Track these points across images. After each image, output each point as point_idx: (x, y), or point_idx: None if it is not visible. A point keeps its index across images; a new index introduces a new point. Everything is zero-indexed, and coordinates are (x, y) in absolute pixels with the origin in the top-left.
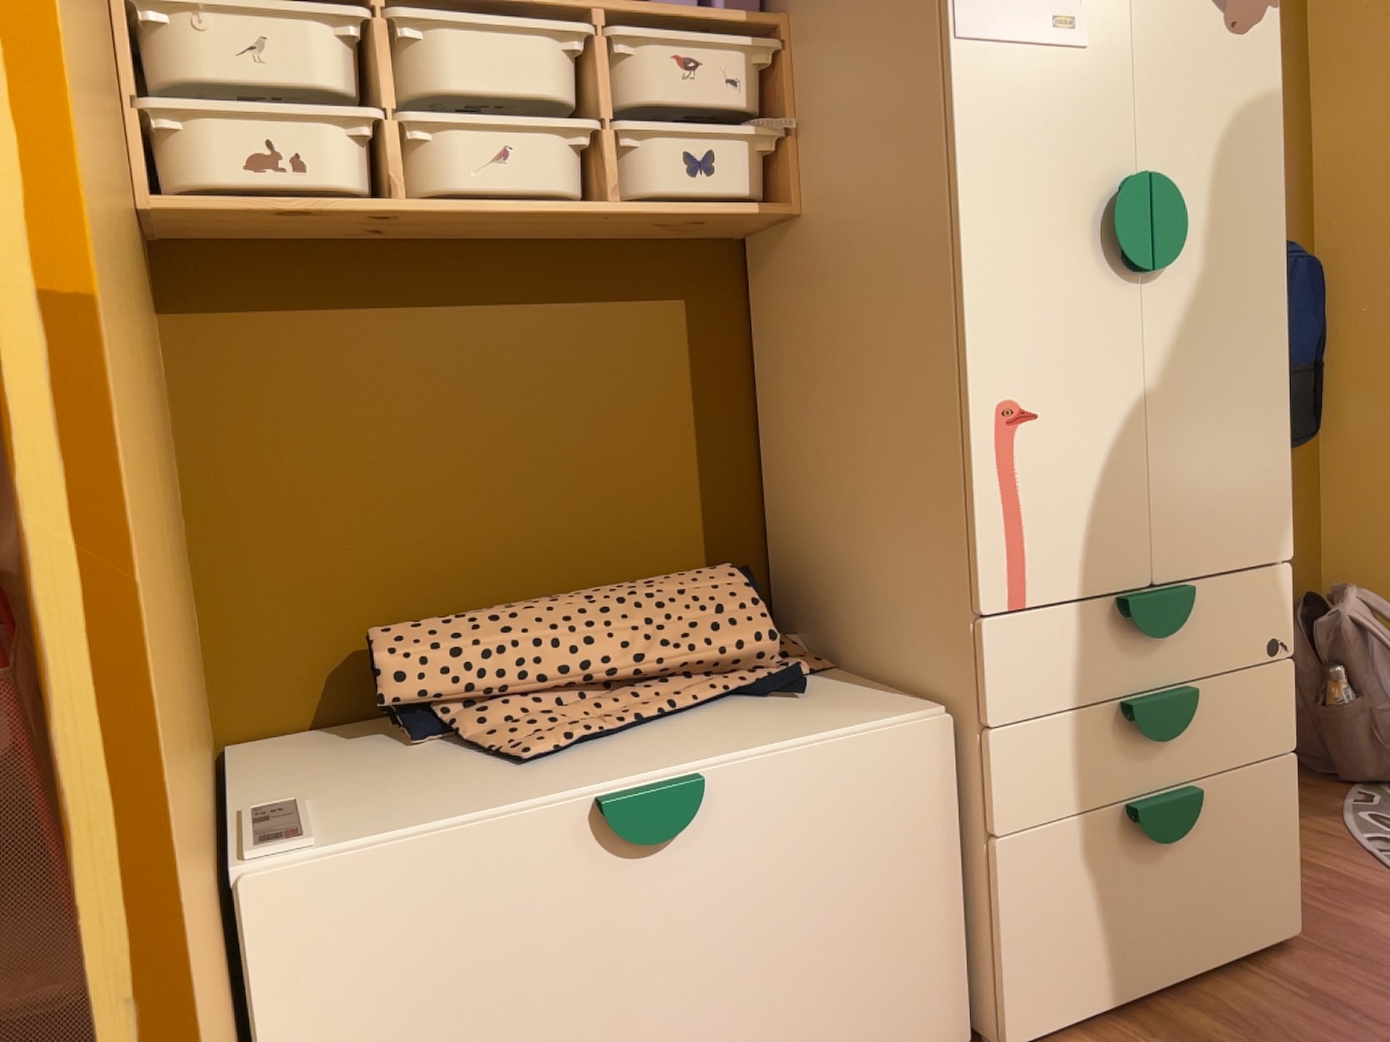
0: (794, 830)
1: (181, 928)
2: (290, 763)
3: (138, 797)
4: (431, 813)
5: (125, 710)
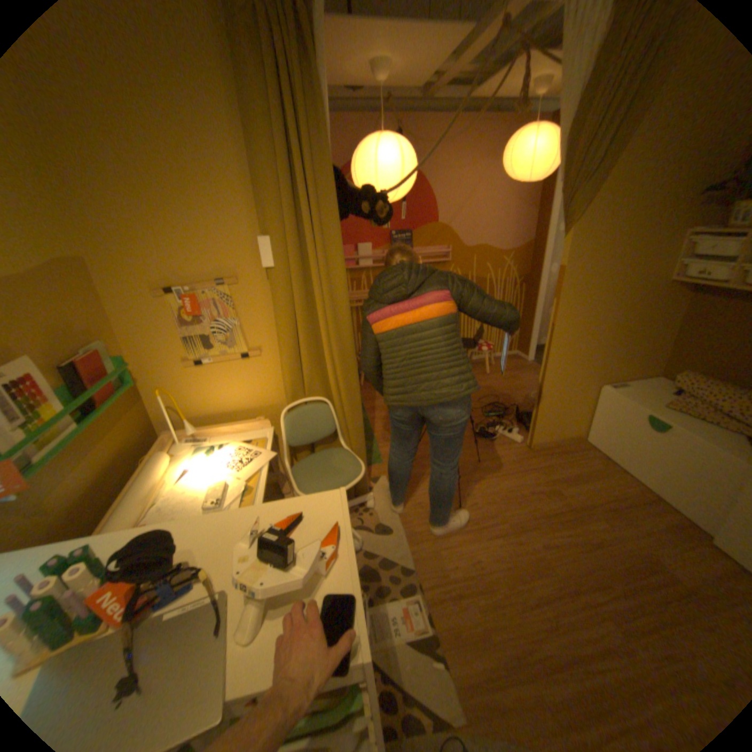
0: (689, 453)
1: (551, 375)
2: (654, 384)
3: (547, 362)
4: (634, 399)
5: (549, 356)
